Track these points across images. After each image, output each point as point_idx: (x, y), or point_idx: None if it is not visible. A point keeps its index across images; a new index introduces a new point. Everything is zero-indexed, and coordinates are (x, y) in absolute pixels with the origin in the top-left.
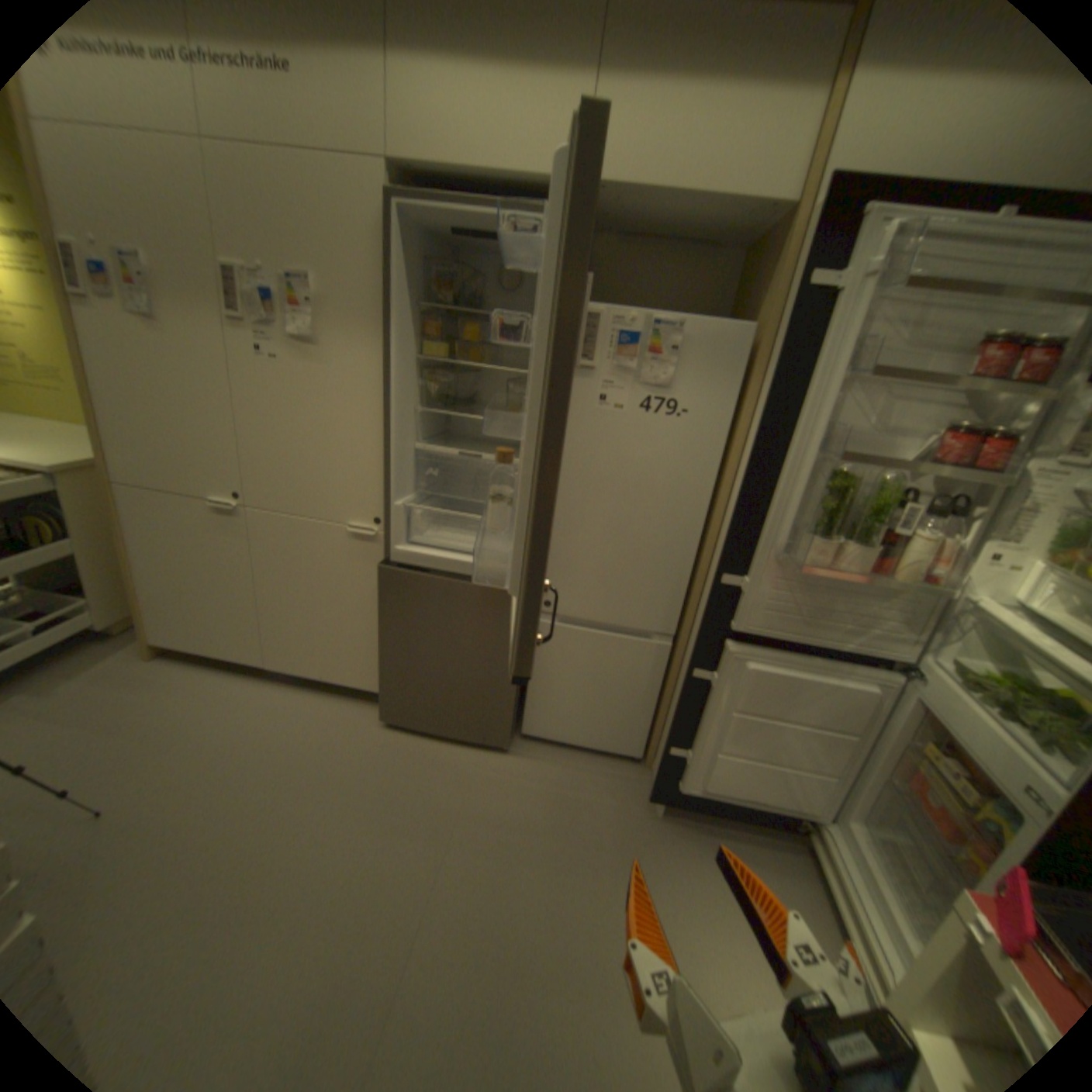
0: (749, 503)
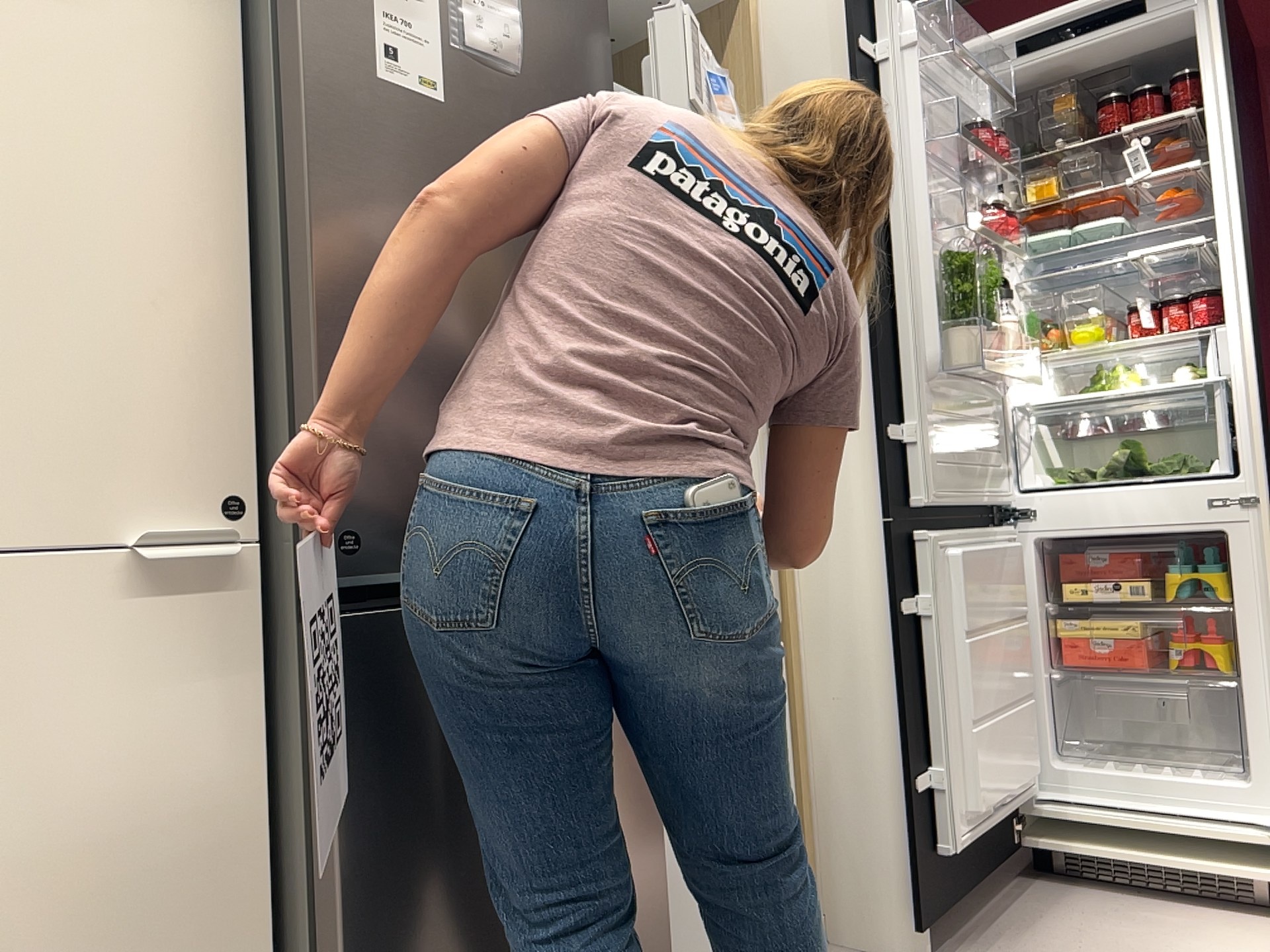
0: (883, 314)
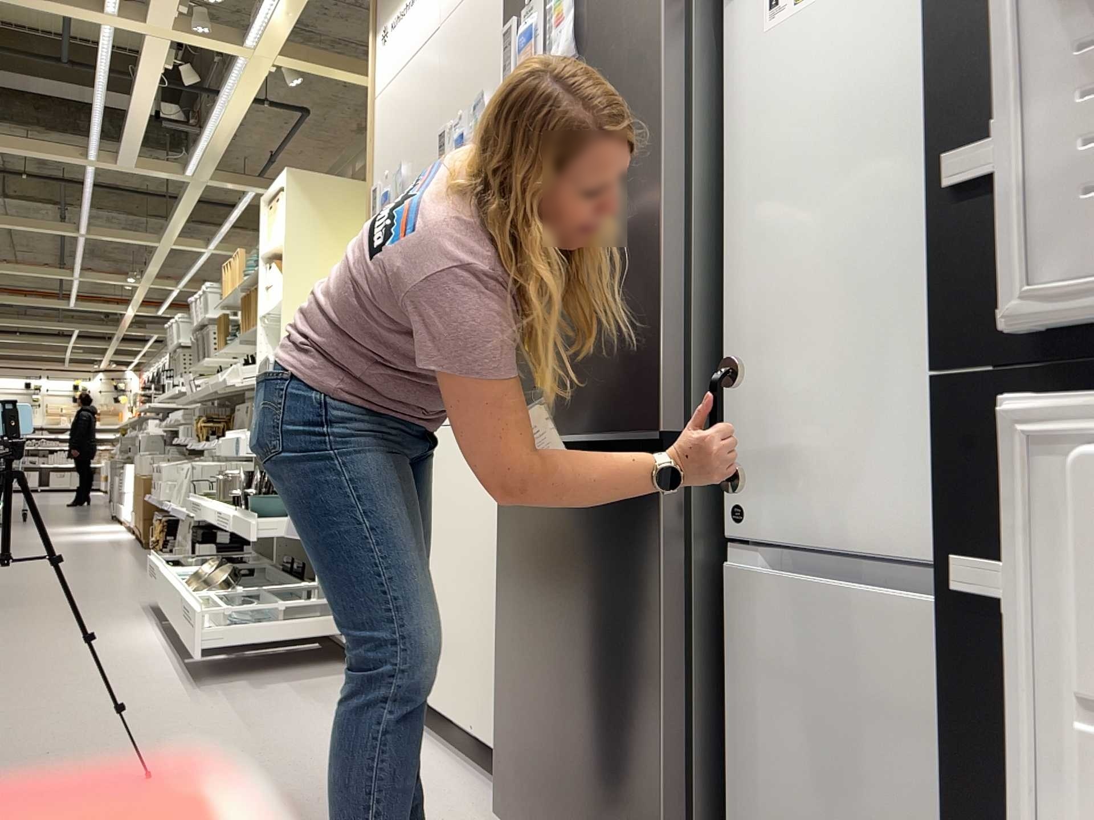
0: None
